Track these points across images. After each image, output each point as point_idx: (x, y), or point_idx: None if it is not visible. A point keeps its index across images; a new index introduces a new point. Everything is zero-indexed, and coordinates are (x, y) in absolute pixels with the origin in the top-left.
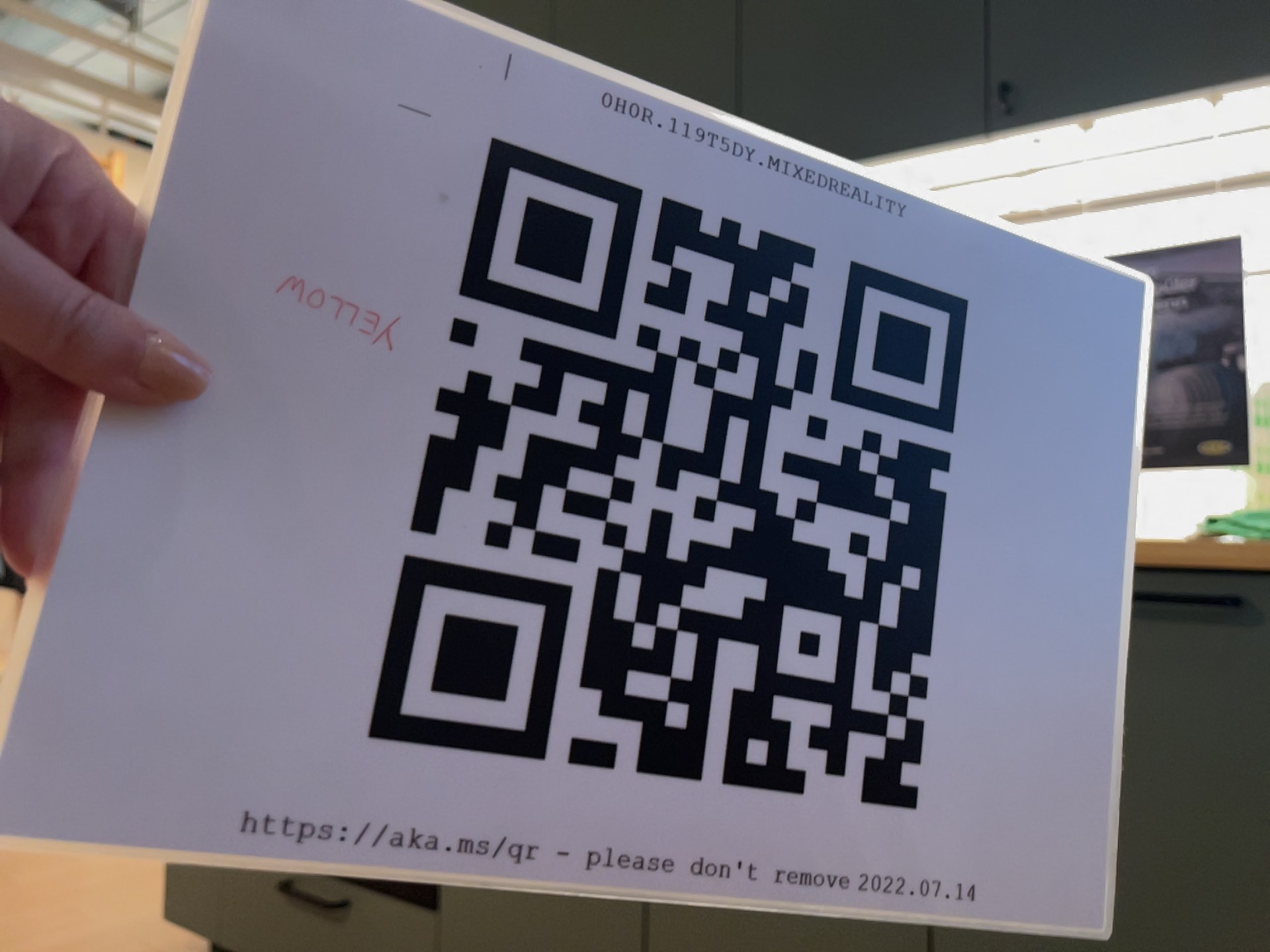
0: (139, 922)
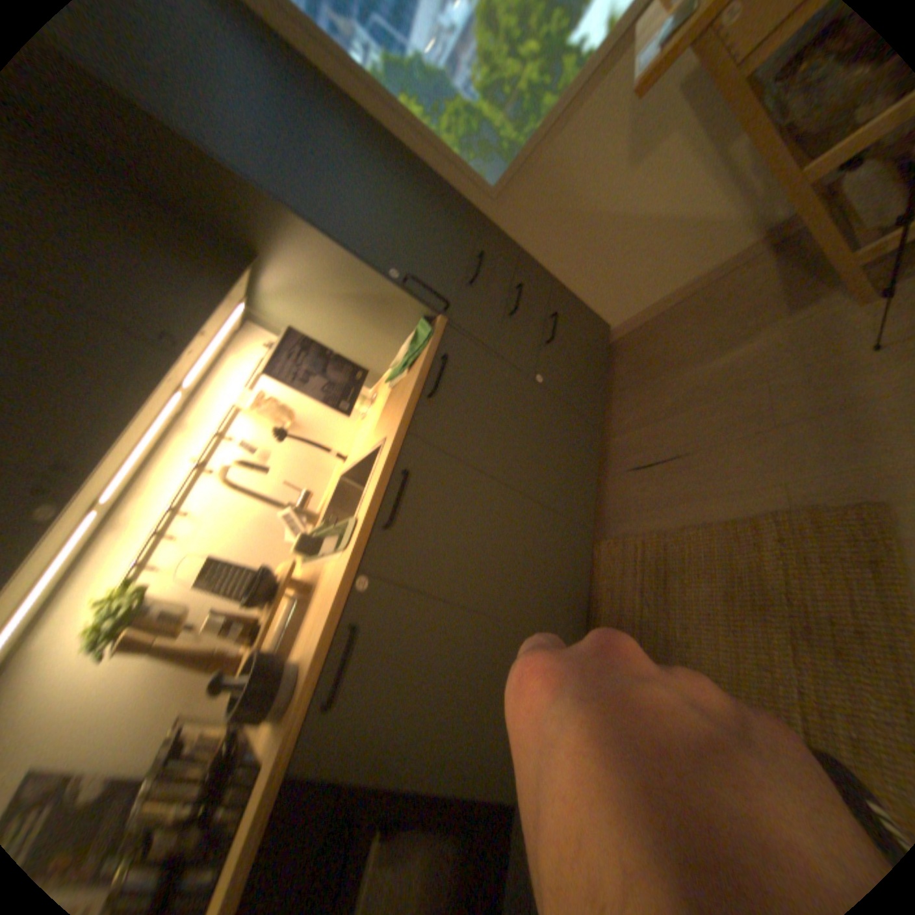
0: None
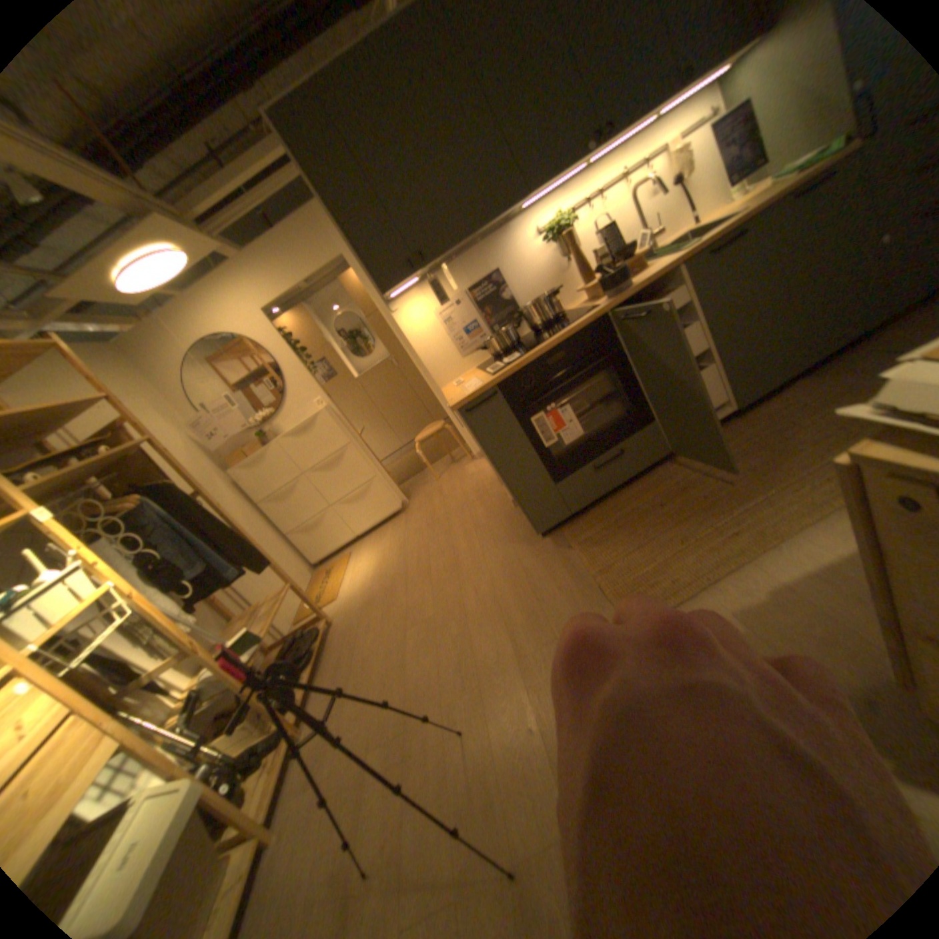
0: (498, 564)
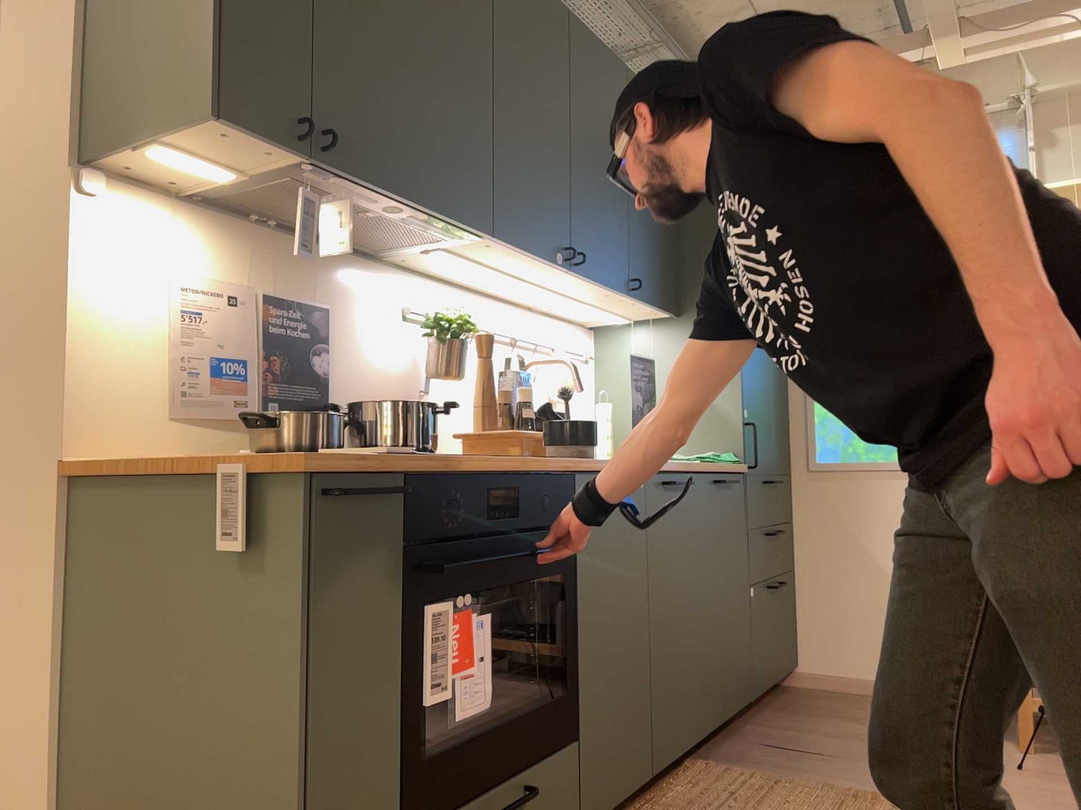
0: None
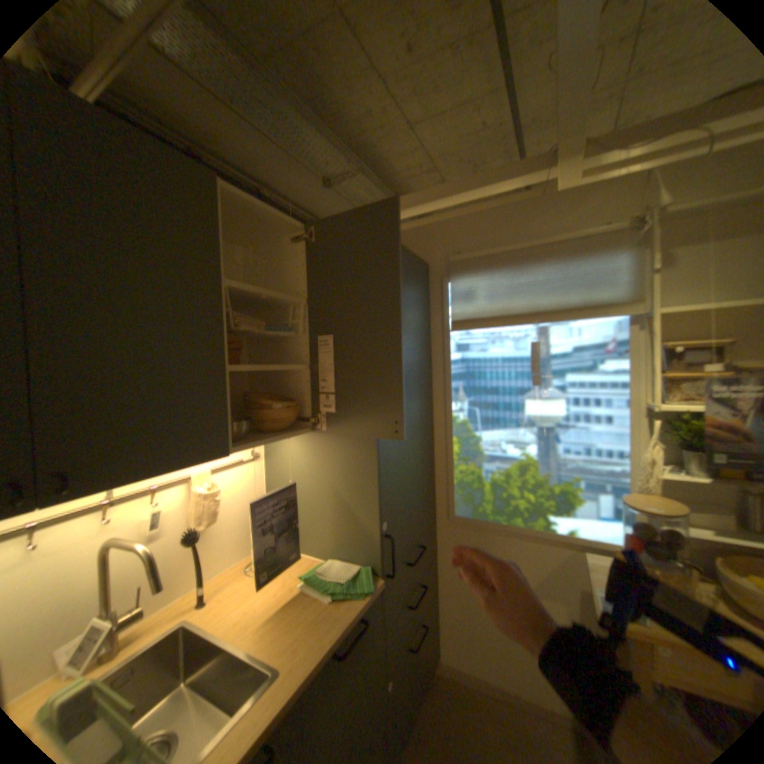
0: None
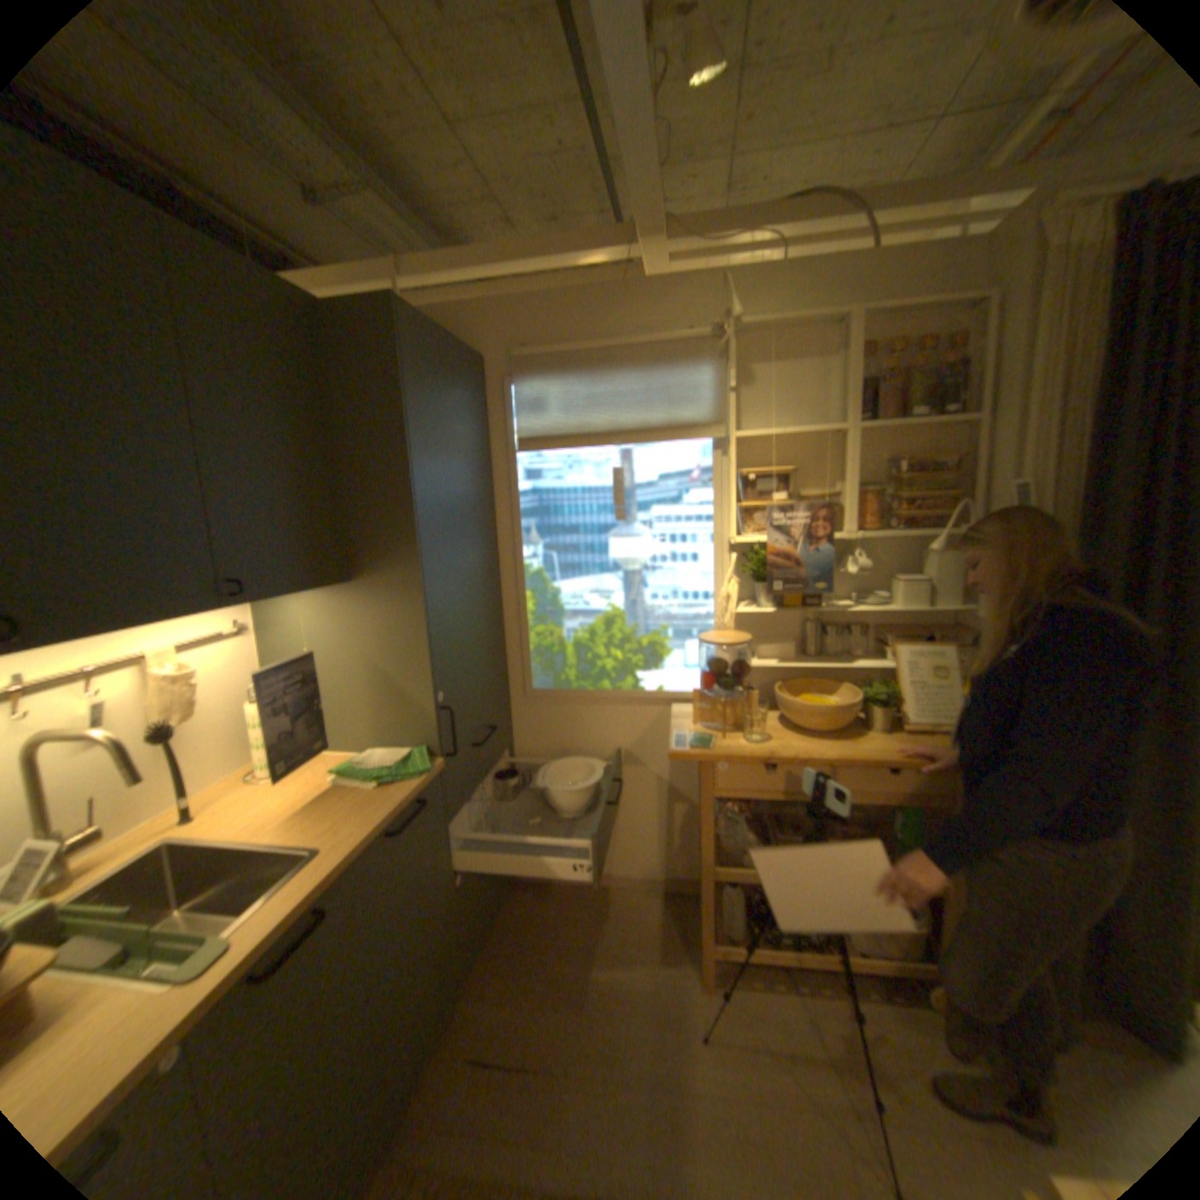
0: None
